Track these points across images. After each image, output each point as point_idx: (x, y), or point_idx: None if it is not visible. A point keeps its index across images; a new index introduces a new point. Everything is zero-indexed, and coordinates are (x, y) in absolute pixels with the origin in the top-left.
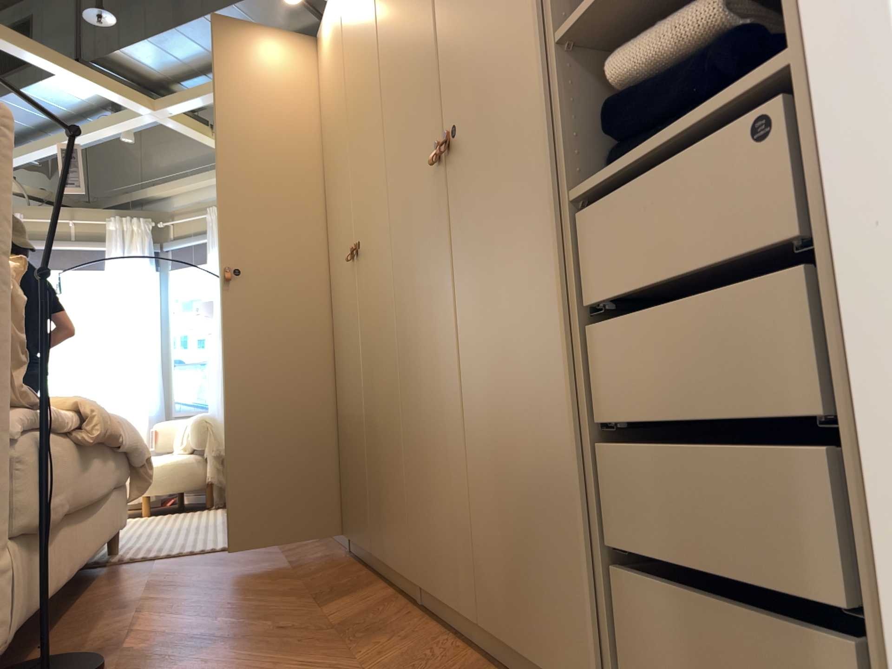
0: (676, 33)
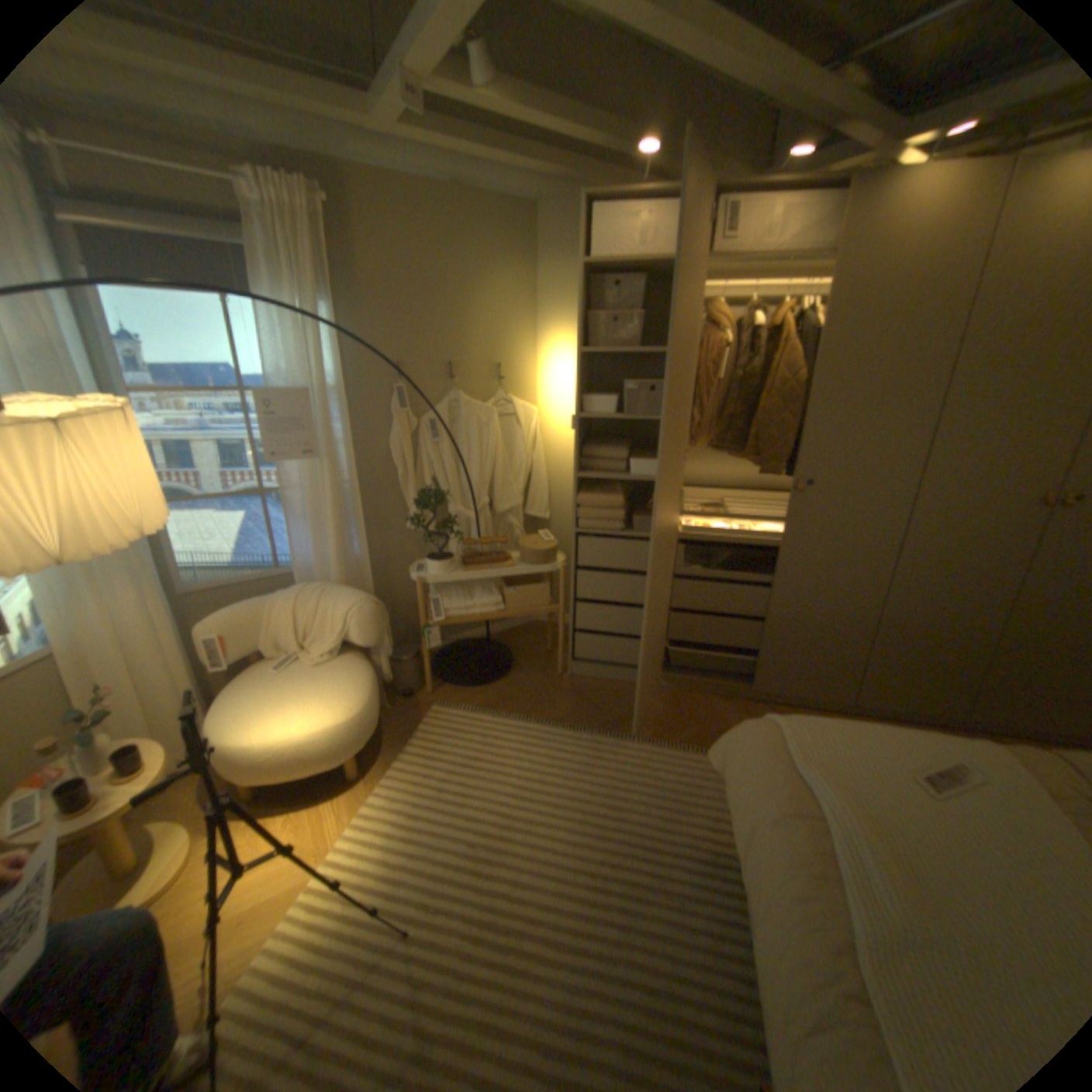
0: None
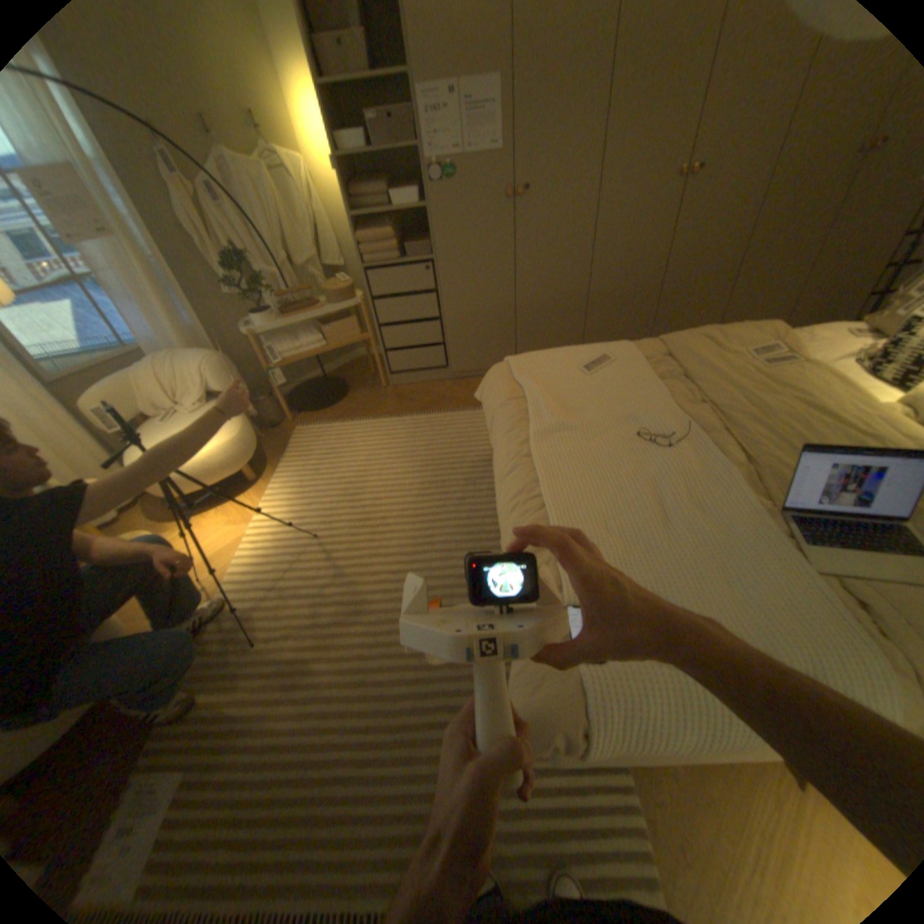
0: None
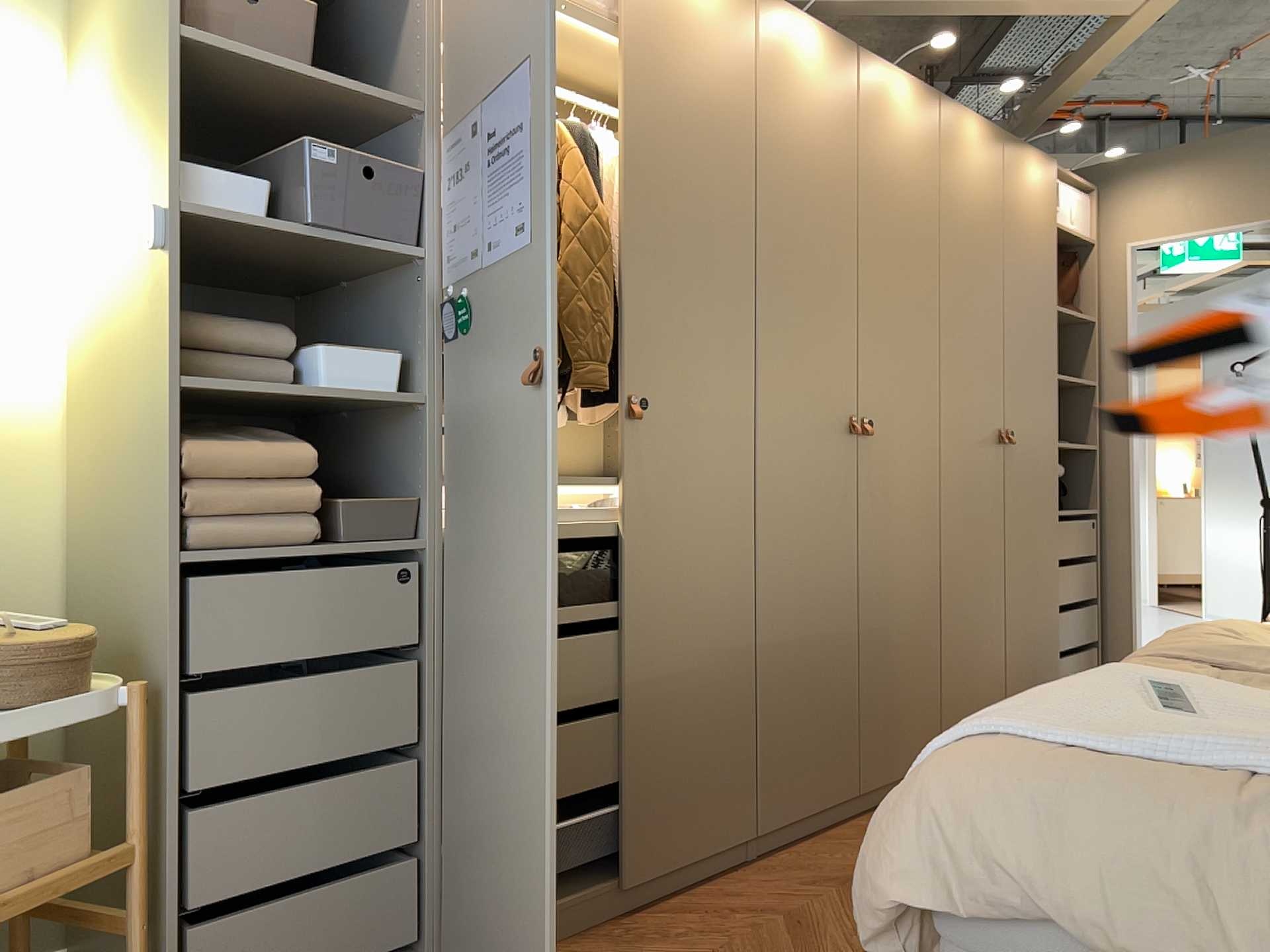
0: (1063, 467)
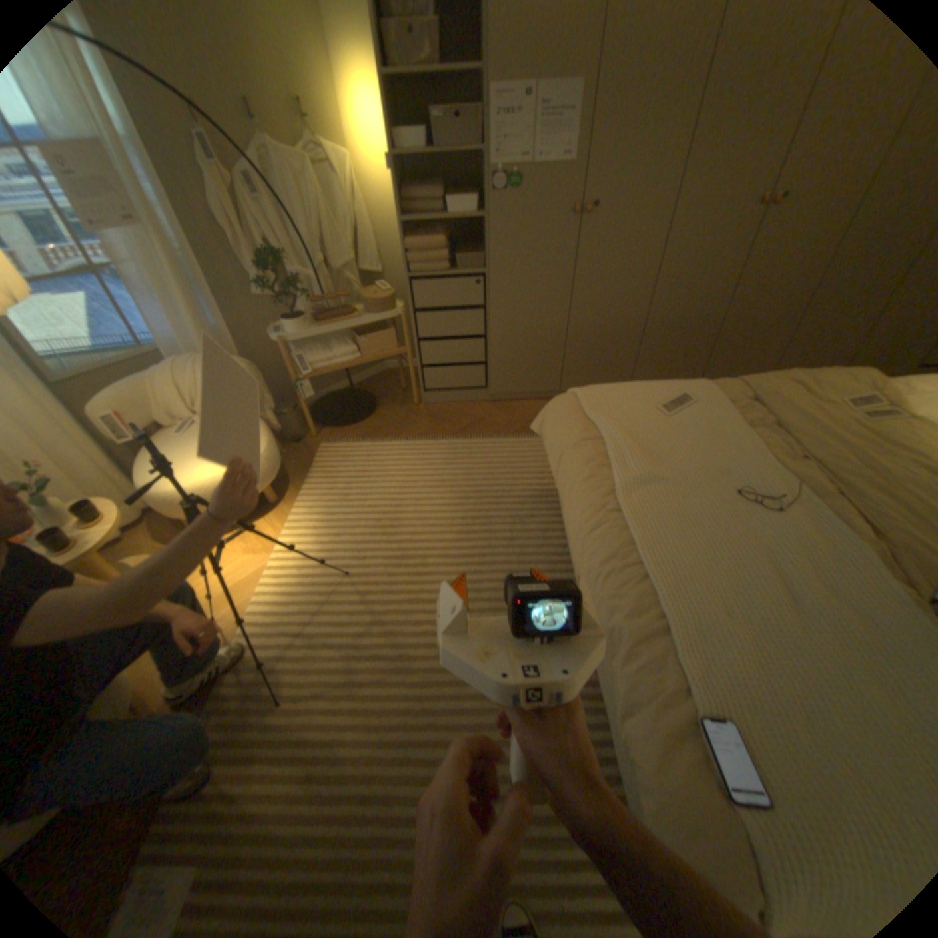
0: None
